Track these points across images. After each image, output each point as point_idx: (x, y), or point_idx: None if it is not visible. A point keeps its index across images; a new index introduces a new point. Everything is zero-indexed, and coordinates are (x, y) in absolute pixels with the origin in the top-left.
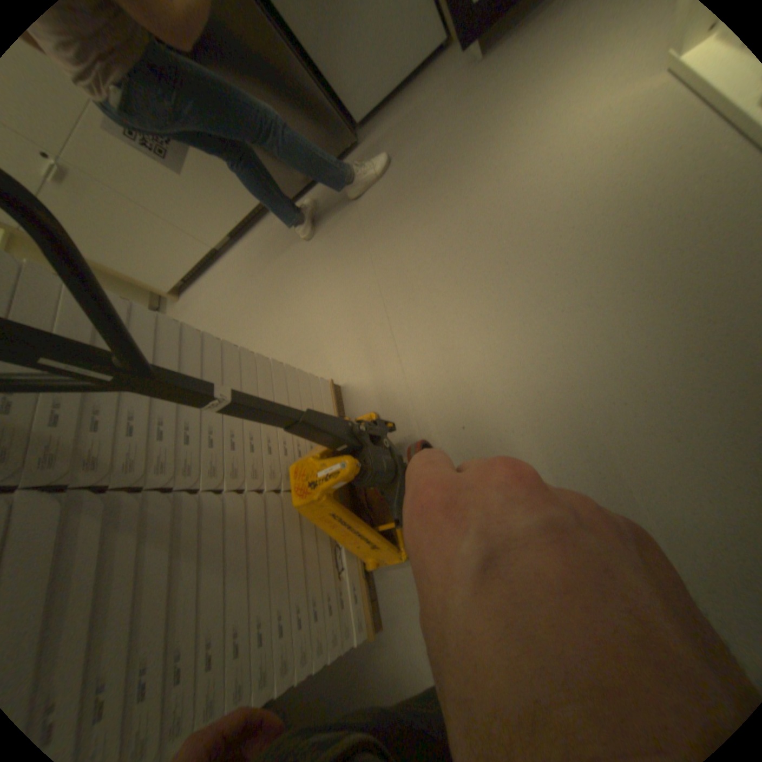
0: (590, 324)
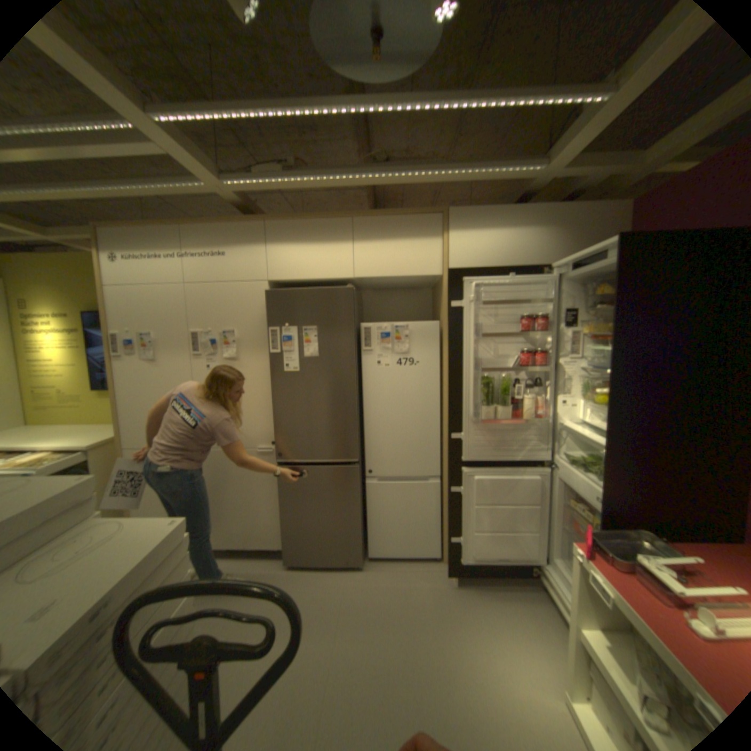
0: None
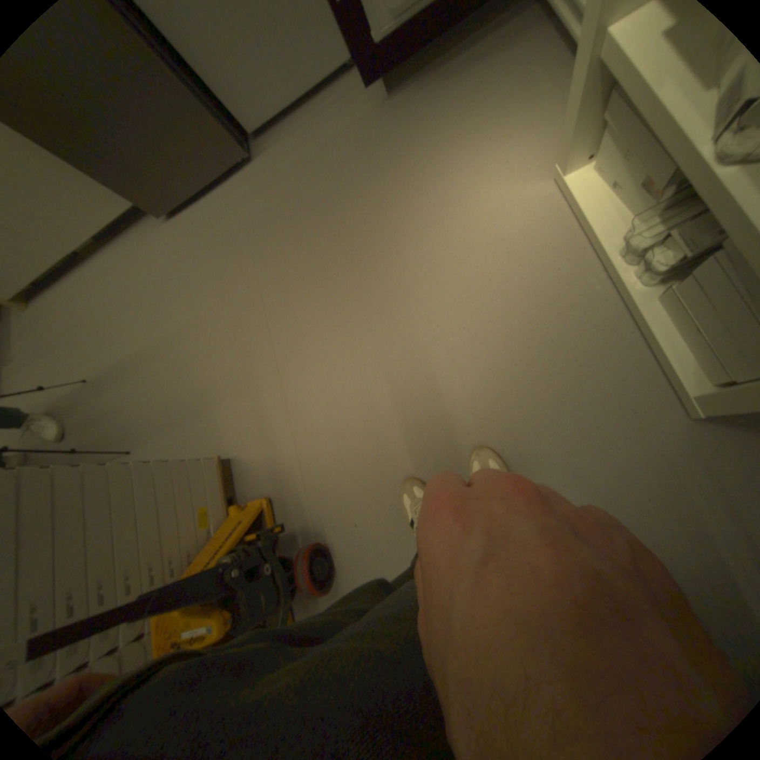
0: (472, 435)
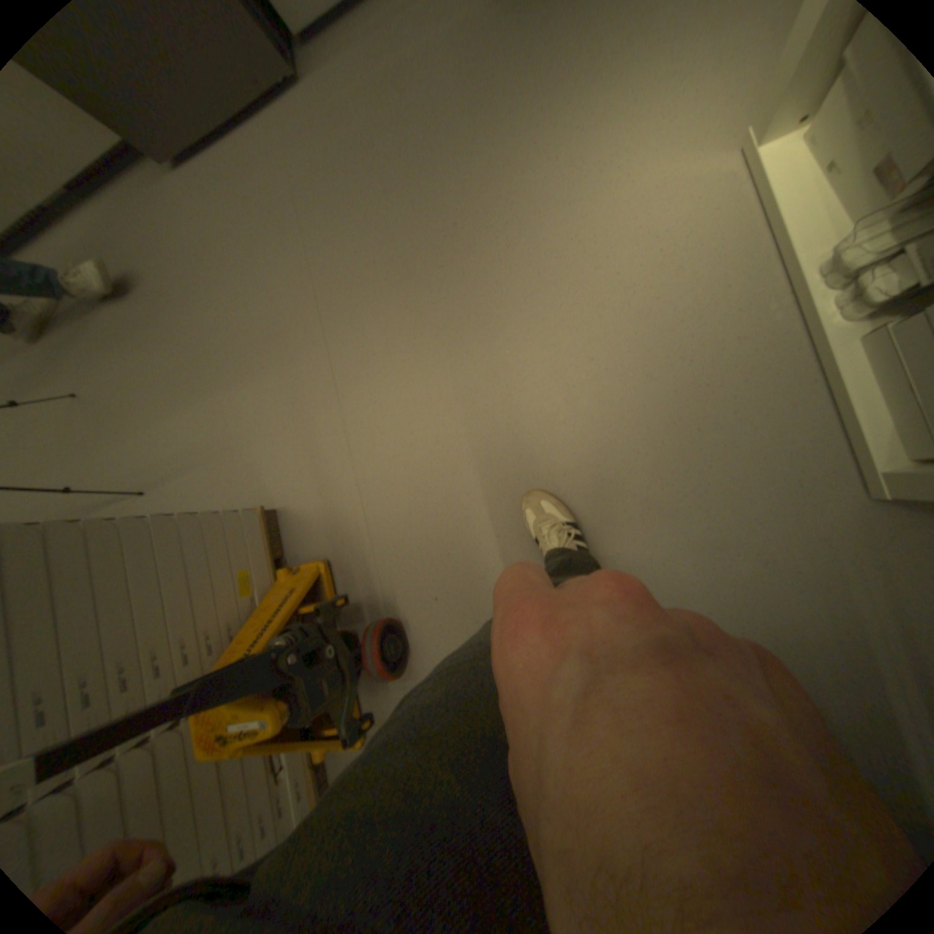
0: (590, 500)
